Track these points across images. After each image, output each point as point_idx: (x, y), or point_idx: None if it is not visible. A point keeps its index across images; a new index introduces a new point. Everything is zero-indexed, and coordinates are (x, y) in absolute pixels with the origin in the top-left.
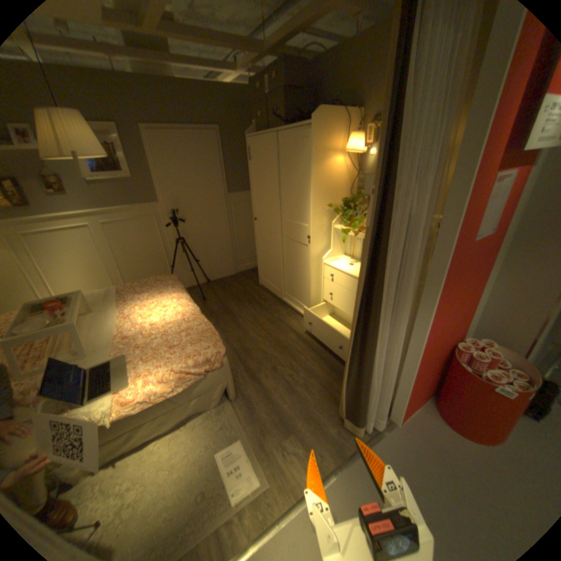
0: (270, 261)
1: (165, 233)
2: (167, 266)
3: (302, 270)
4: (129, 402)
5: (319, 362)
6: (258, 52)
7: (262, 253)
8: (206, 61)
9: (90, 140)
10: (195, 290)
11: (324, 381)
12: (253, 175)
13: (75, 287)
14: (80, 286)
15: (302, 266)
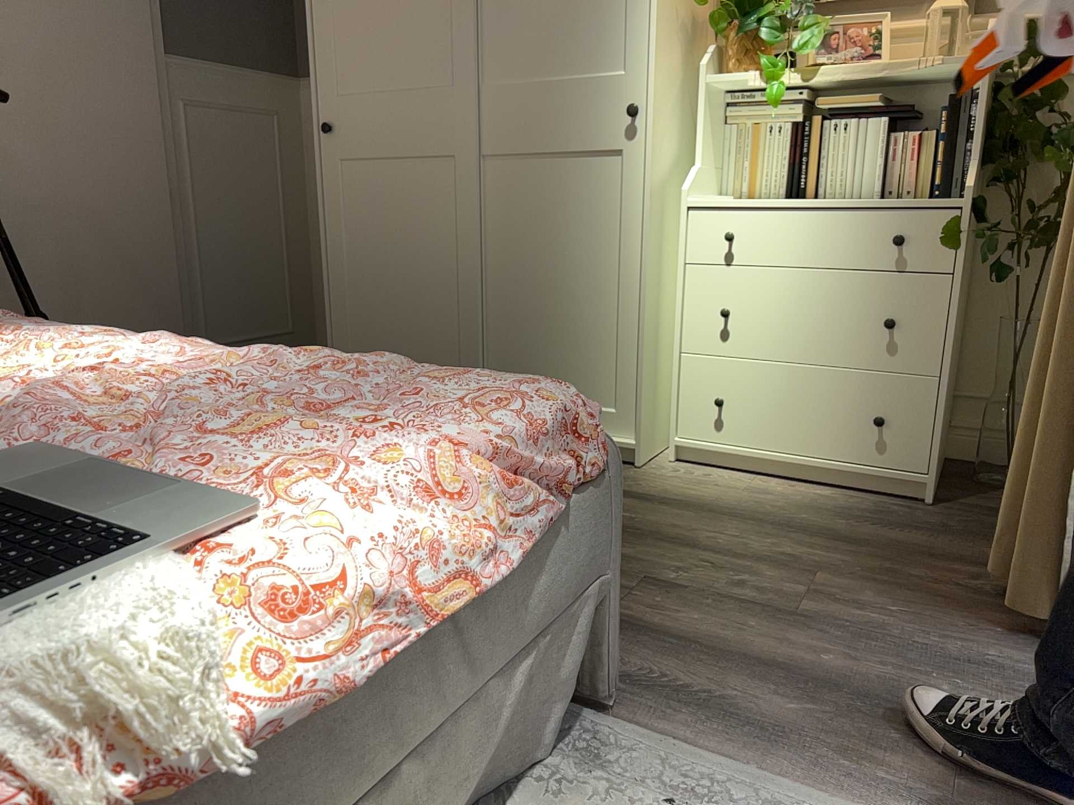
0: (405, 284)
1: None
2: None
3: (589, 261)
4: (294, 629)
5: (783, 539)
6: None
7: (357, 266)
8: None
9: None
10: None
11: (861, 576)
12: None
13: None
14: None
15: (589, 243)
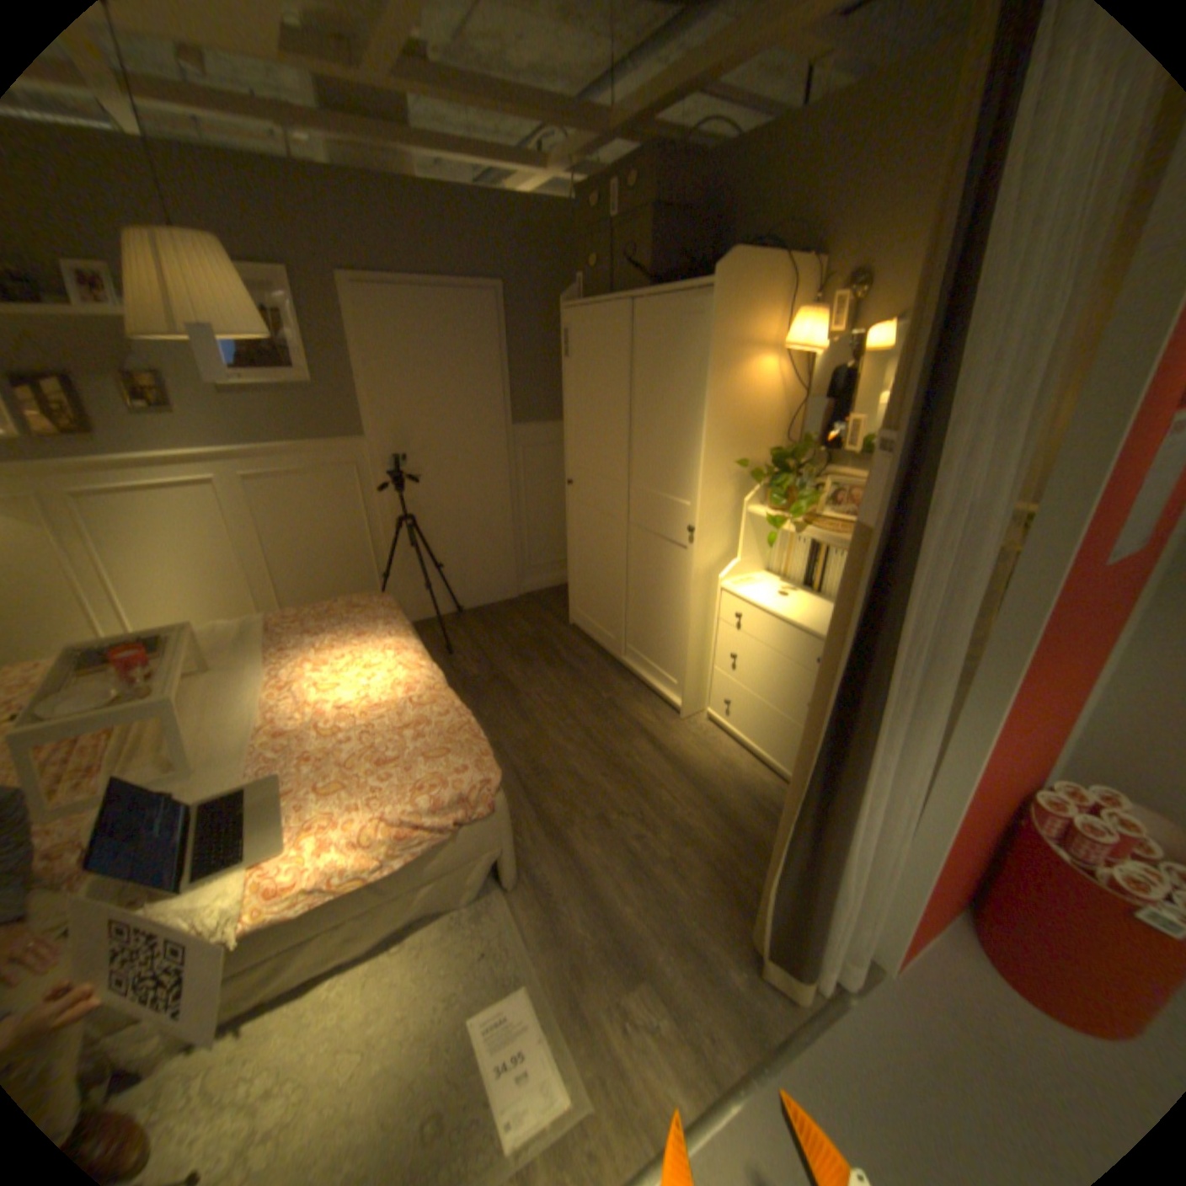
0: (597, 575)
1: (374, 504)
2: (373, 574)
3: (670, 600)
4: (283, 891)
5: (703, 809)
6: (597, 133)
7: (580, 556)
8: (485, 146)
9: (235, 302)
10: (429, 629)
11: (715, 856)
12: (571, 390)
13: (175, 612)
14: (185, 610)
15: (671, 591)
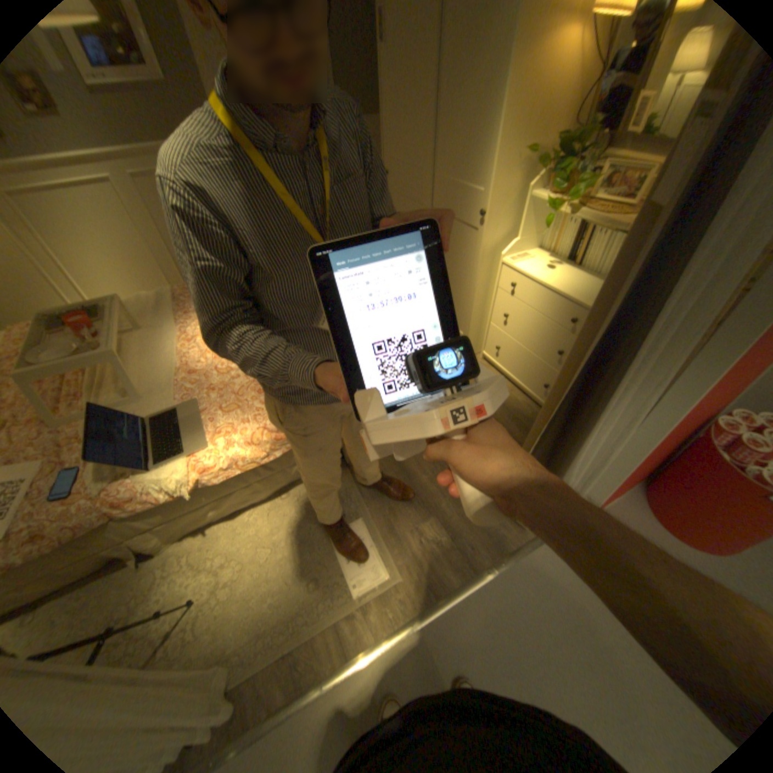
0: None
1: None
2: None
3: (461, 272)
4: (209, 470)
5: None
6: None
7: None
8: None
9: None
10: None
11: None
12: (385, 79)
13: (113, 286)
14: (119, 284)
15: (462, 265)
